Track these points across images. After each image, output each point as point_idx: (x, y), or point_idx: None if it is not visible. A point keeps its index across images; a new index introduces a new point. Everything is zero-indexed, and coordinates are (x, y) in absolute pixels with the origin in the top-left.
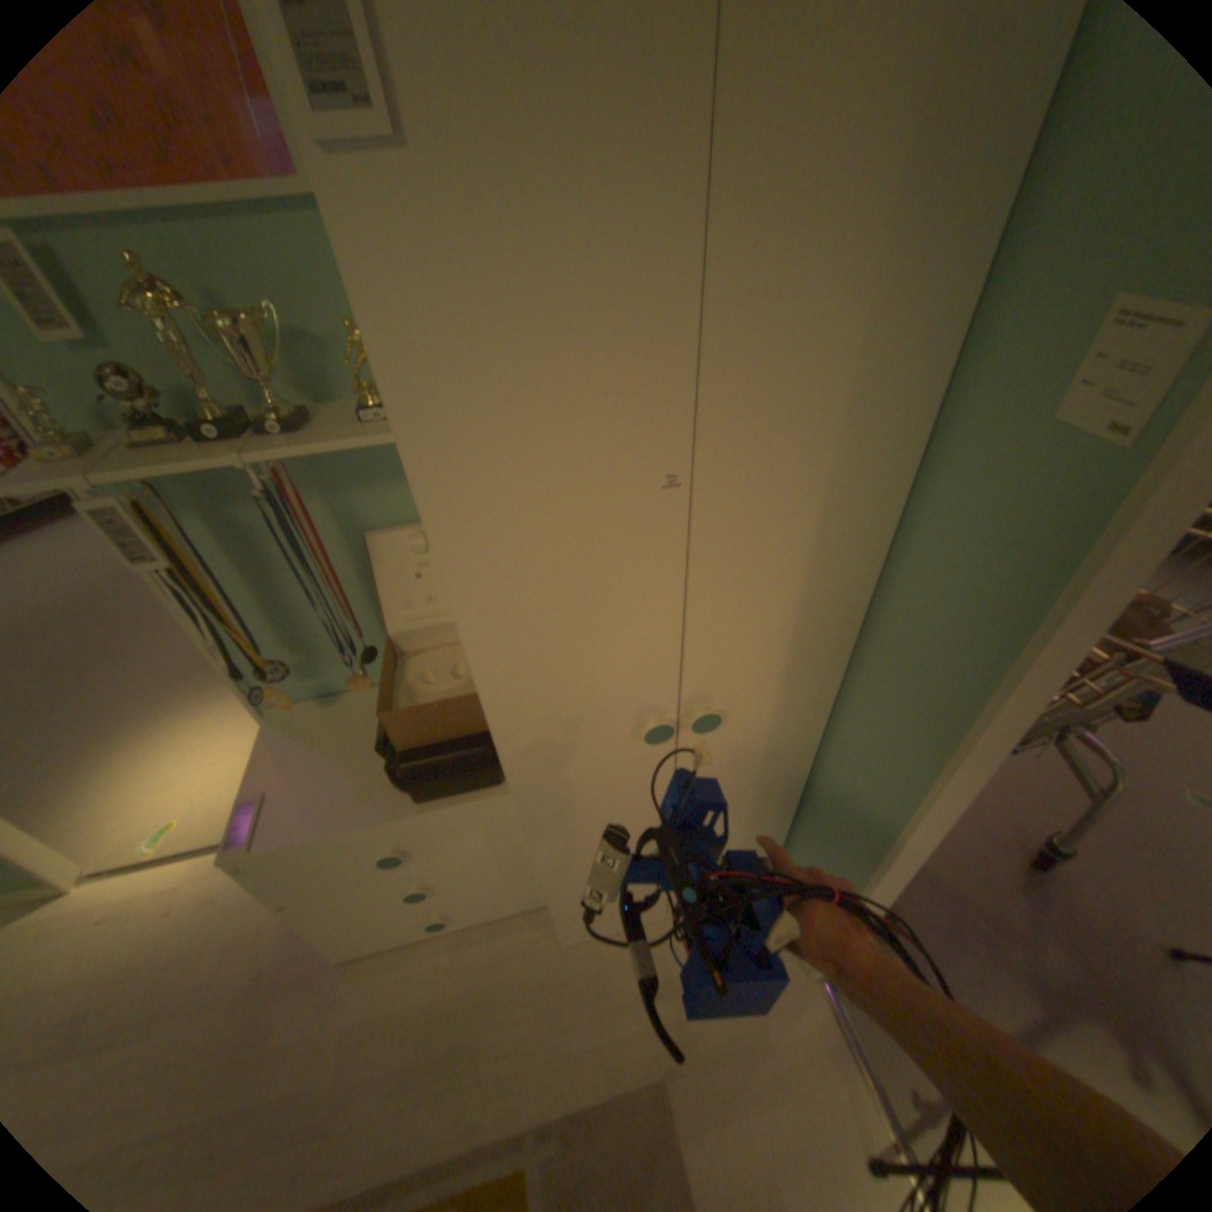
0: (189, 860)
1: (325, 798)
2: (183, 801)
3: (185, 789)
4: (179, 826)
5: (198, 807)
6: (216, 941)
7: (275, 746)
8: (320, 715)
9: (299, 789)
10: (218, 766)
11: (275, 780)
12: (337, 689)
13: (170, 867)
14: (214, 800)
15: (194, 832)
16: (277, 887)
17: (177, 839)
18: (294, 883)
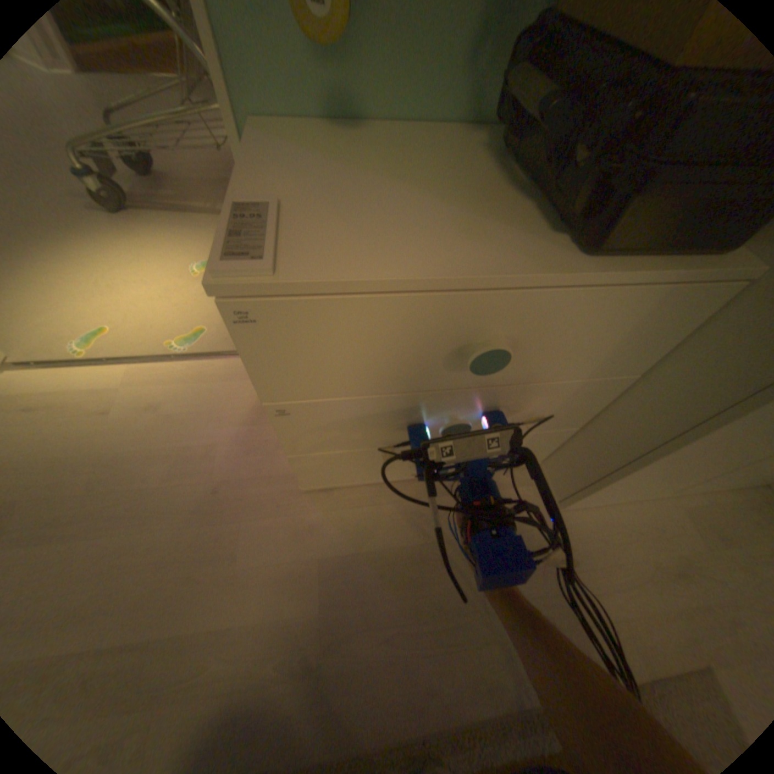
0: (125, 363)
1: (401, 219)
2: (114, 308)
3: (115, 297)
4: (112, 330)
5: (131, 316)
6: (164, 446)
7: (279, 149)
8: (342, 131)
9: (345, 201)
10: (150, 283)
11: (294, 184)
12: (364, 103)
13: (105, 366)
14: (149, 313)
15: (129, 339)
16: (296, 369)
17: (111, 342)
18: (324, 367)
